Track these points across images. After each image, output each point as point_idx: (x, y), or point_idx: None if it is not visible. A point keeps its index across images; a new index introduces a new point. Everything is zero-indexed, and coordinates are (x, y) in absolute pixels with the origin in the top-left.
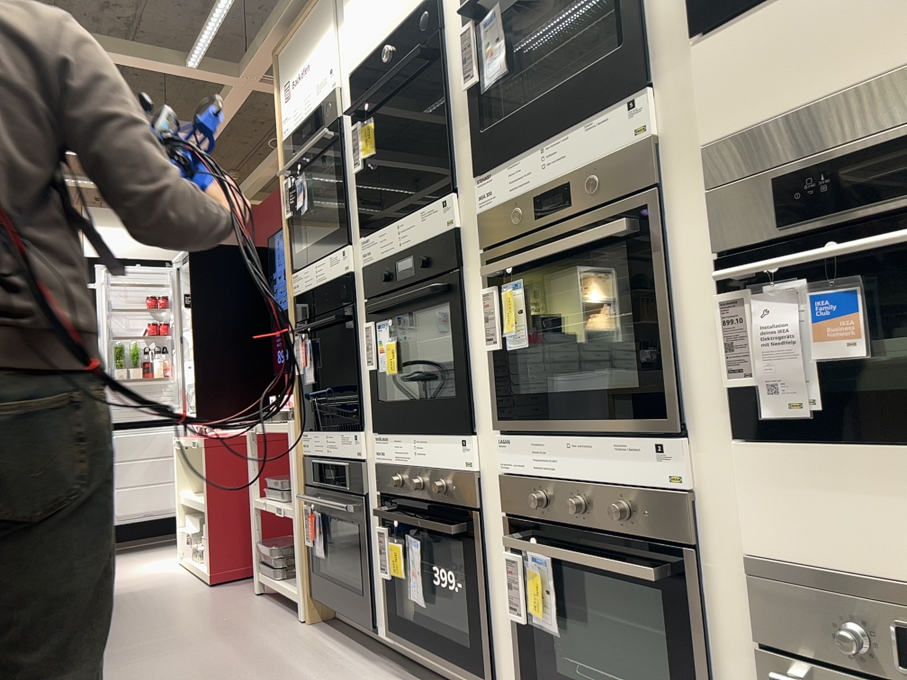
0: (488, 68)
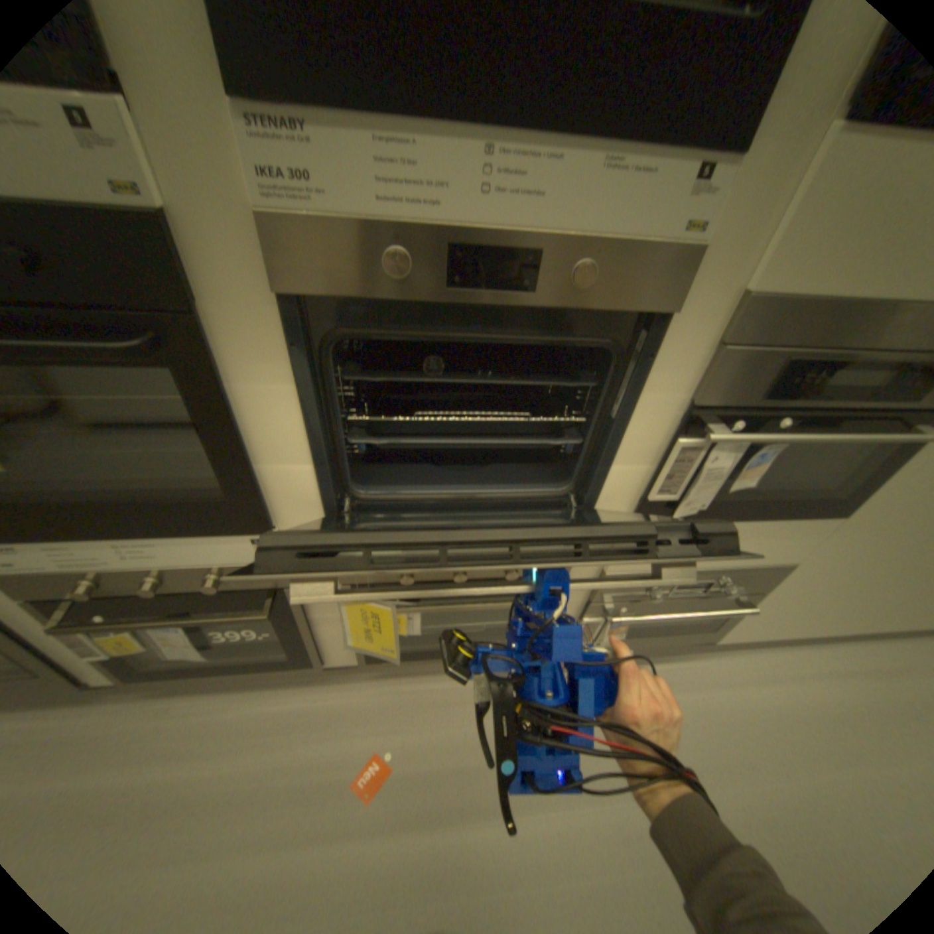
0: None
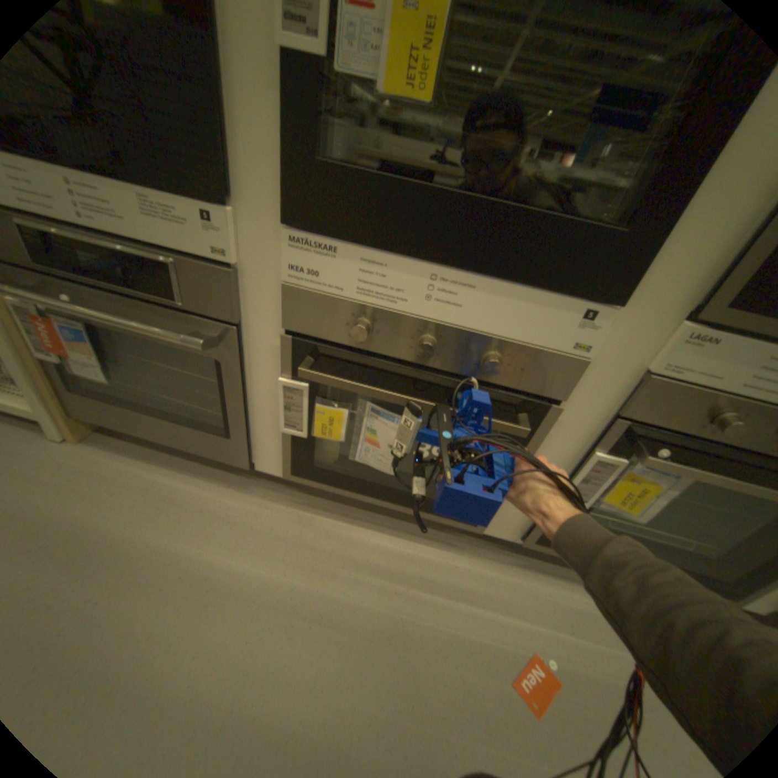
0: None
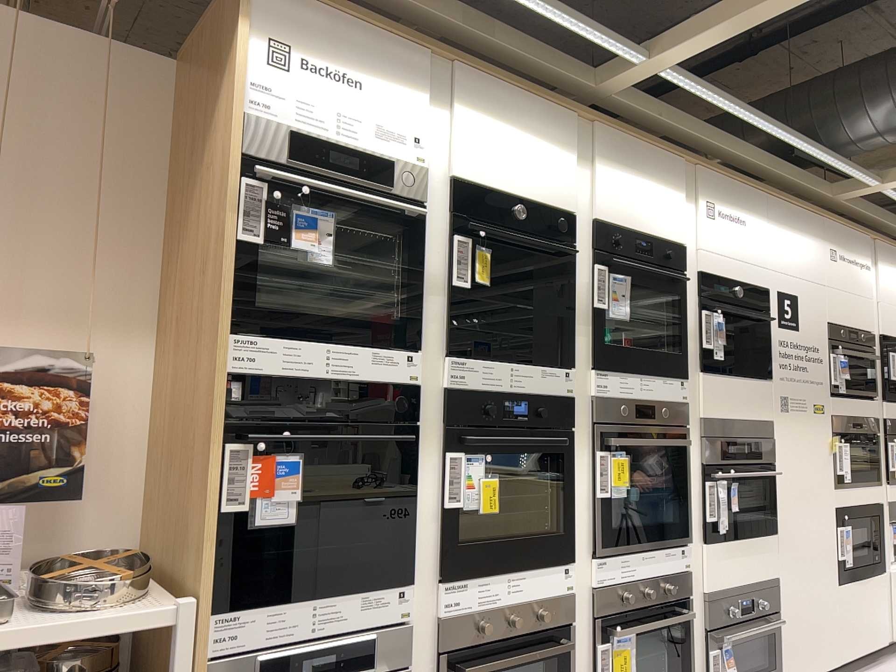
0: (614, 306)
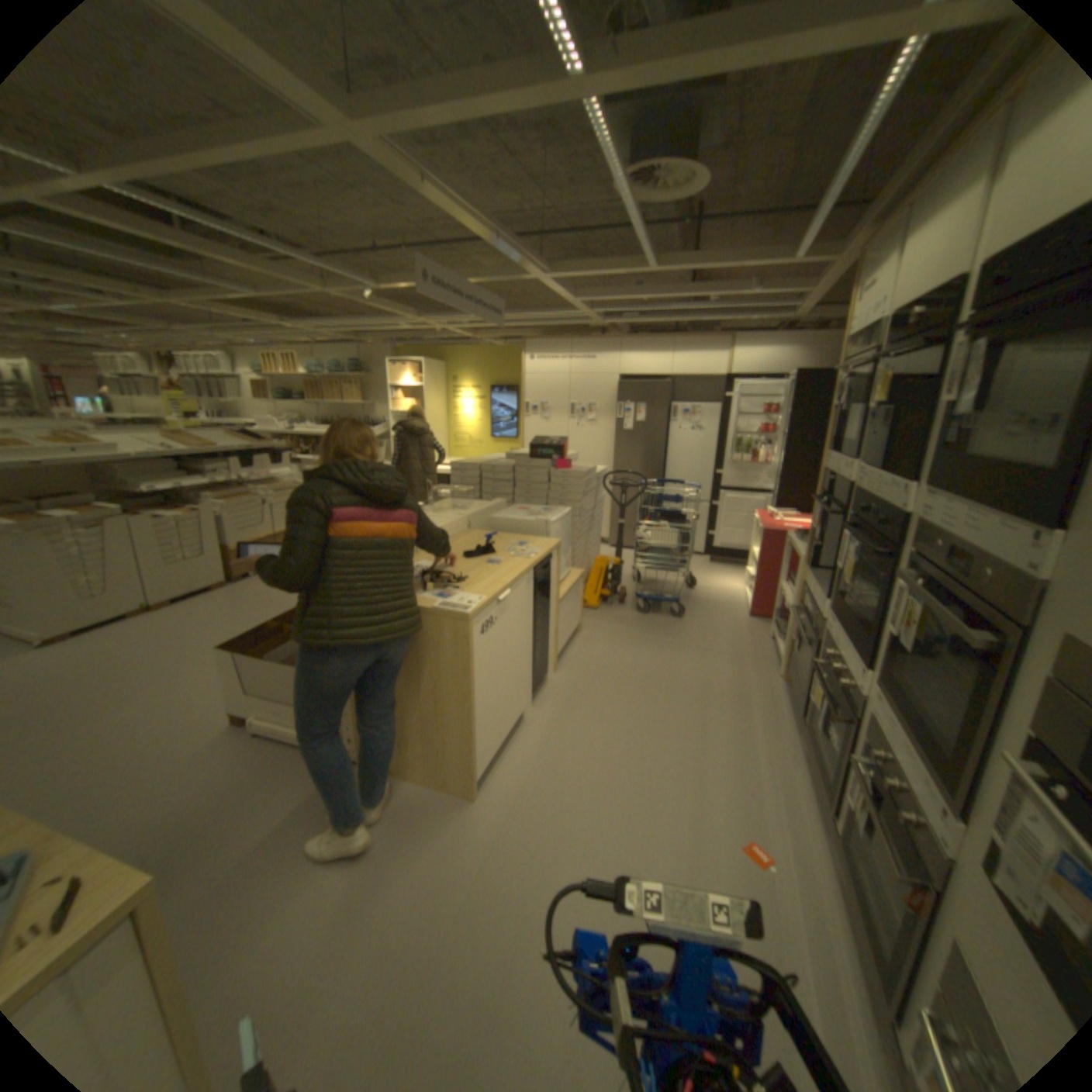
0: (965, 393)
